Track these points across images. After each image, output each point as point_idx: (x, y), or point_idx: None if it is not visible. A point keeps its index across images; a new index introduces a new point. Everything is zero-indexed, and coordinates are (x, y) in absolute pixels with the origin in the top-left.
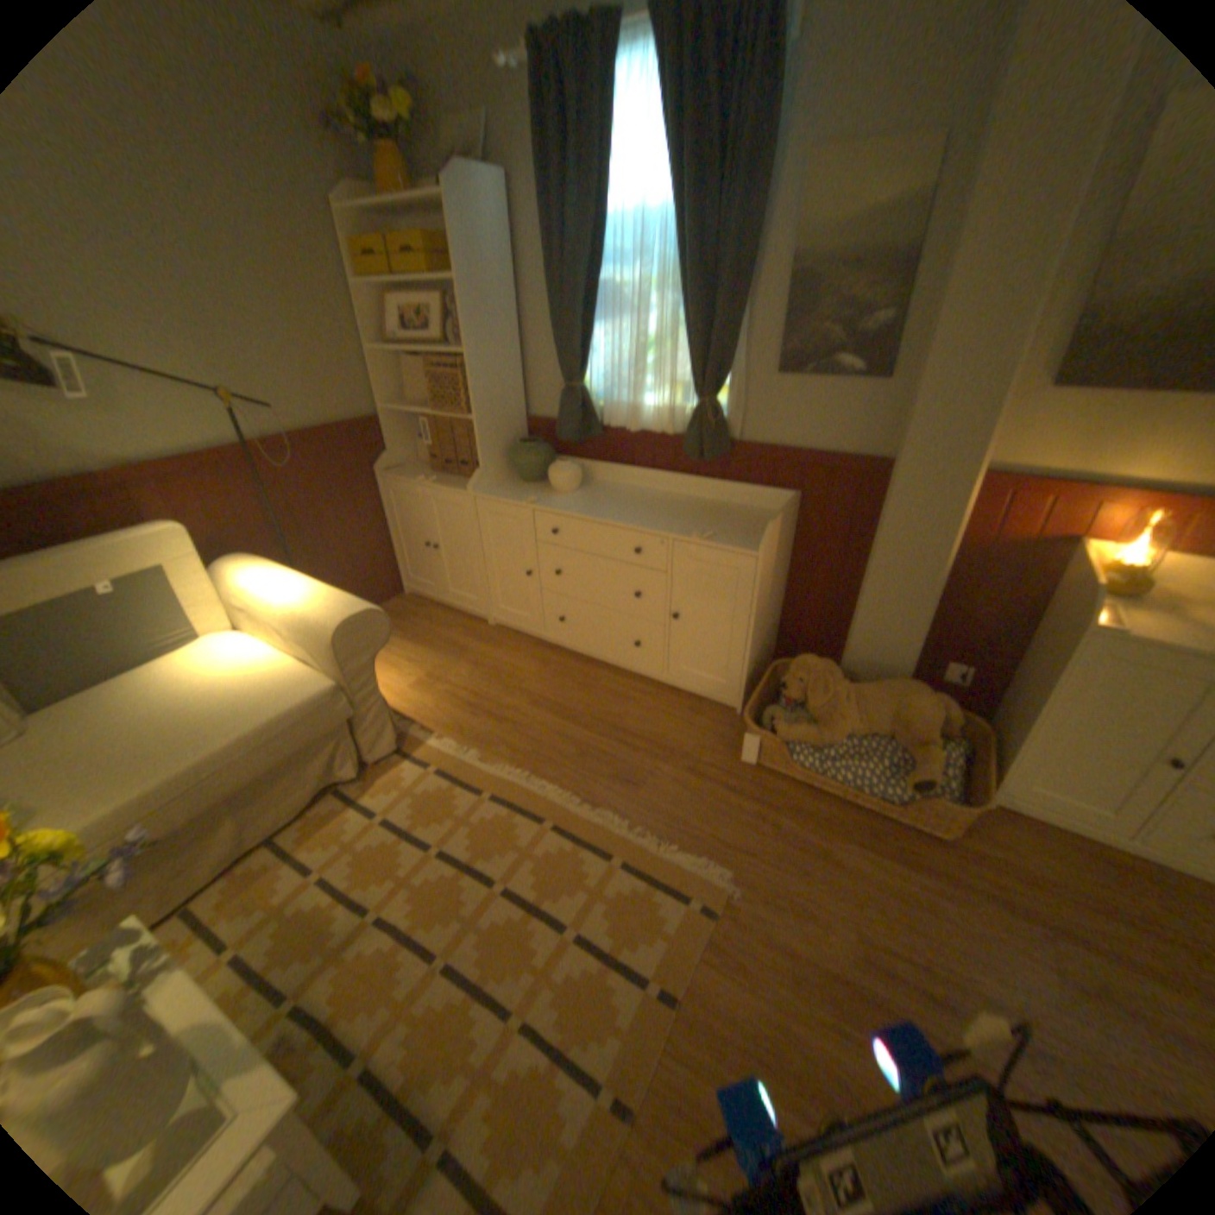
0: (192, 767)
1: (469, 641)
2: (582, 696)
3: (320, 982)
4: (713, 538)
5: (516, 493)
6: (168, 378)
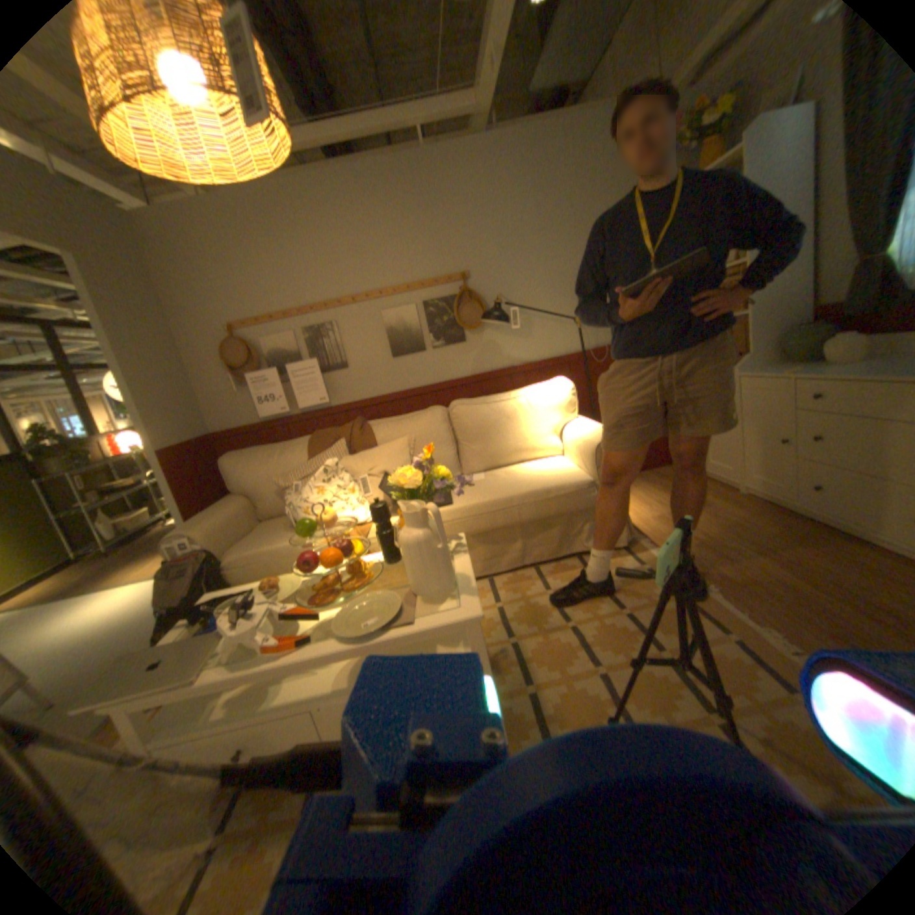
0: (509, 497)
1: (717, 500)
2: (825, 563)
3: (532, 640)
4: None
5: (783, 369)
6: (555, 317)
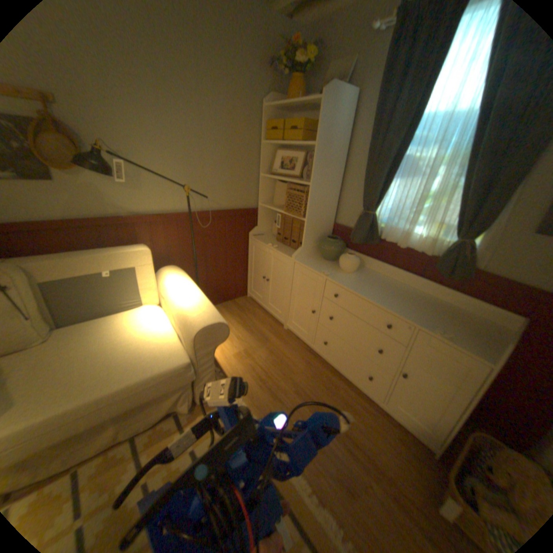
0: (96, 399)
1: (271, 335)
2: (327, 398)
3: None
4: (454, 339)
5: (318, 265)
6: (166, 177)
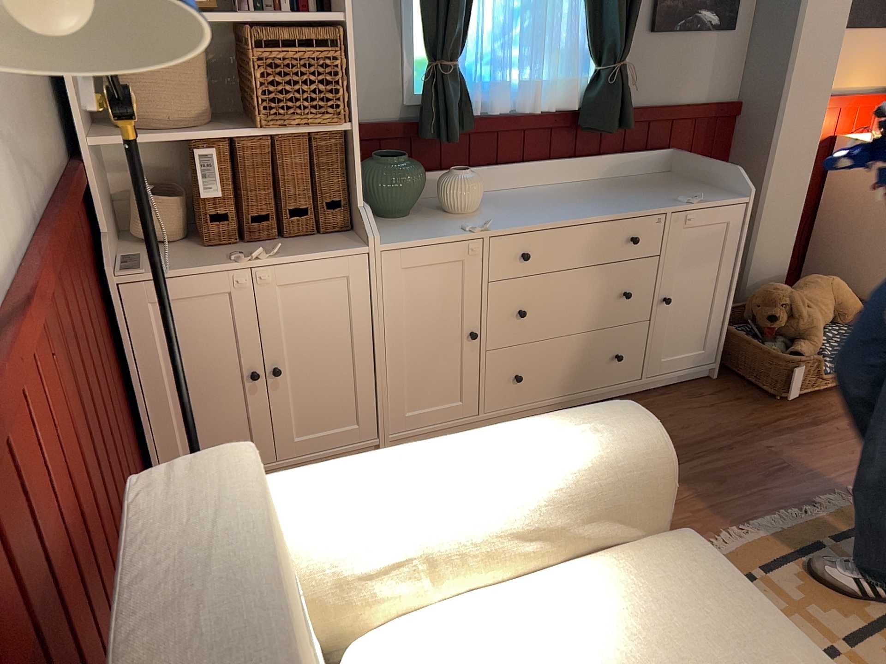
0: None
1: None
2: None
3: None
4: (701, 200)
5: (427, 228)
6: None
